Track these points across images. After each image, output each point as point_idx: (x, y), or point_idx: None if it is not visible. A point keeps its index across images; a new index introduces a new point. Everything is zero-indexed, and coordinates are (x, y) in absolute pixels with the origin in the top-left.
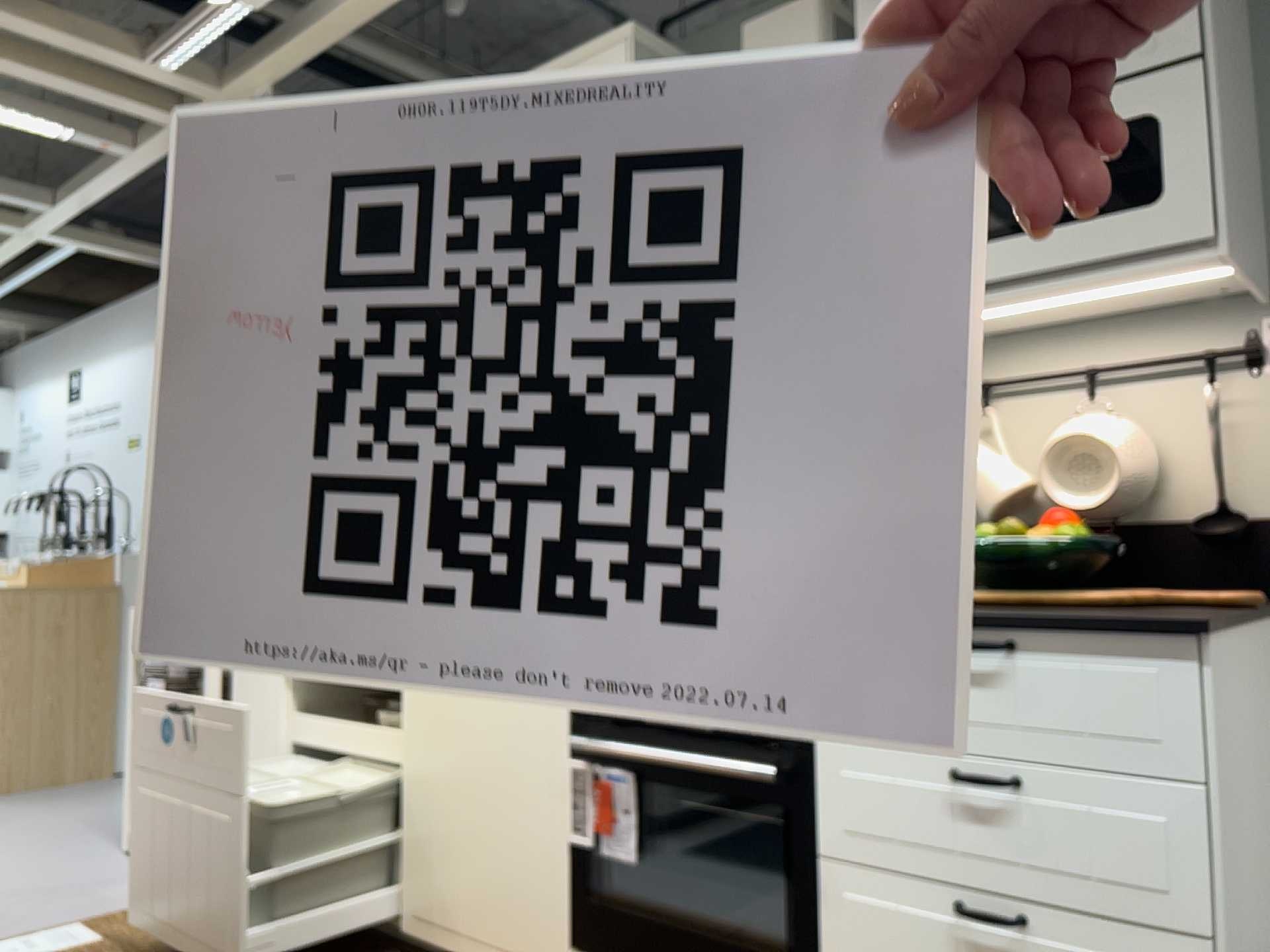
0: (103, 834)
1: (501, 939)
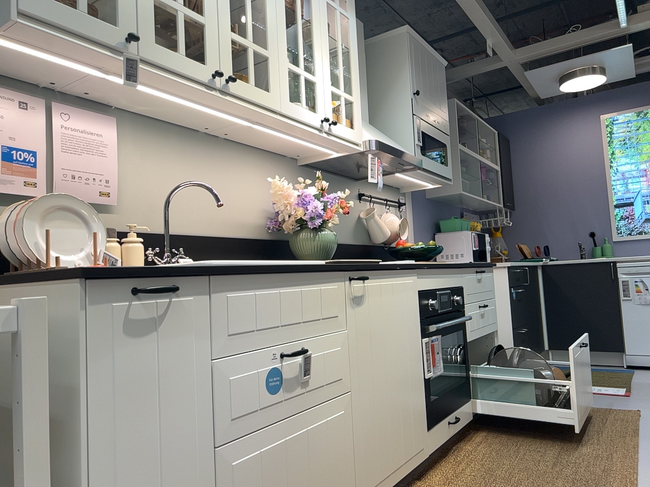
0: None
1: (407, 453)
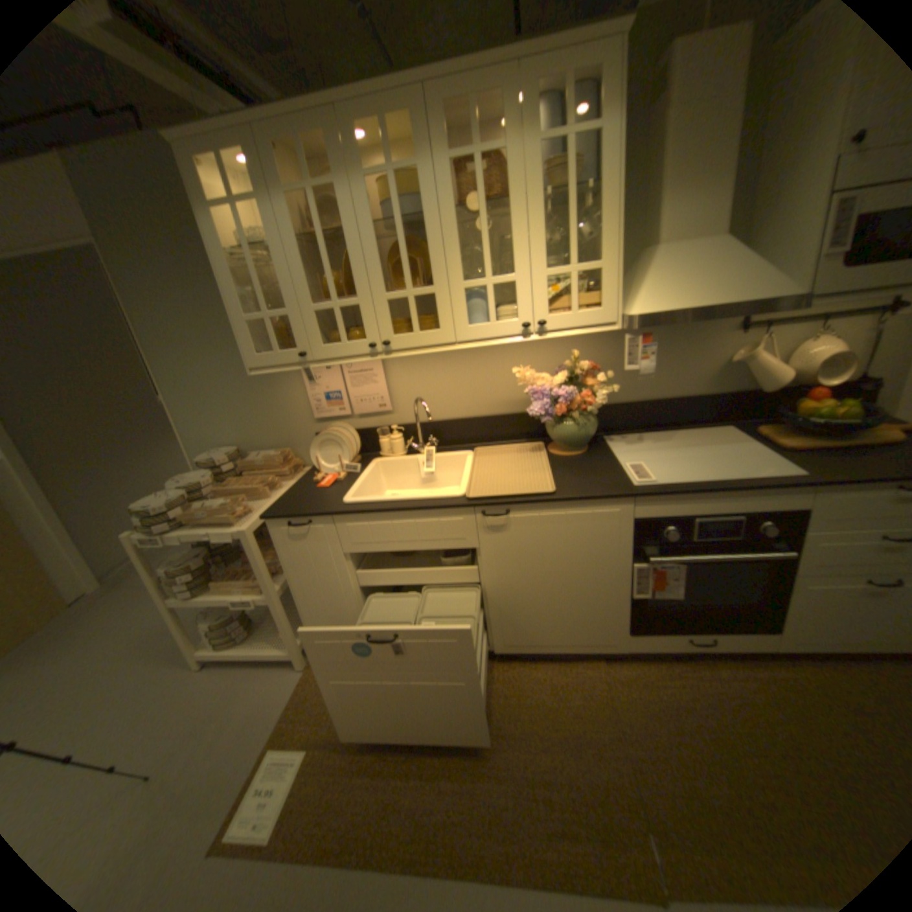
0: (151, 663)
1: (580, 643)
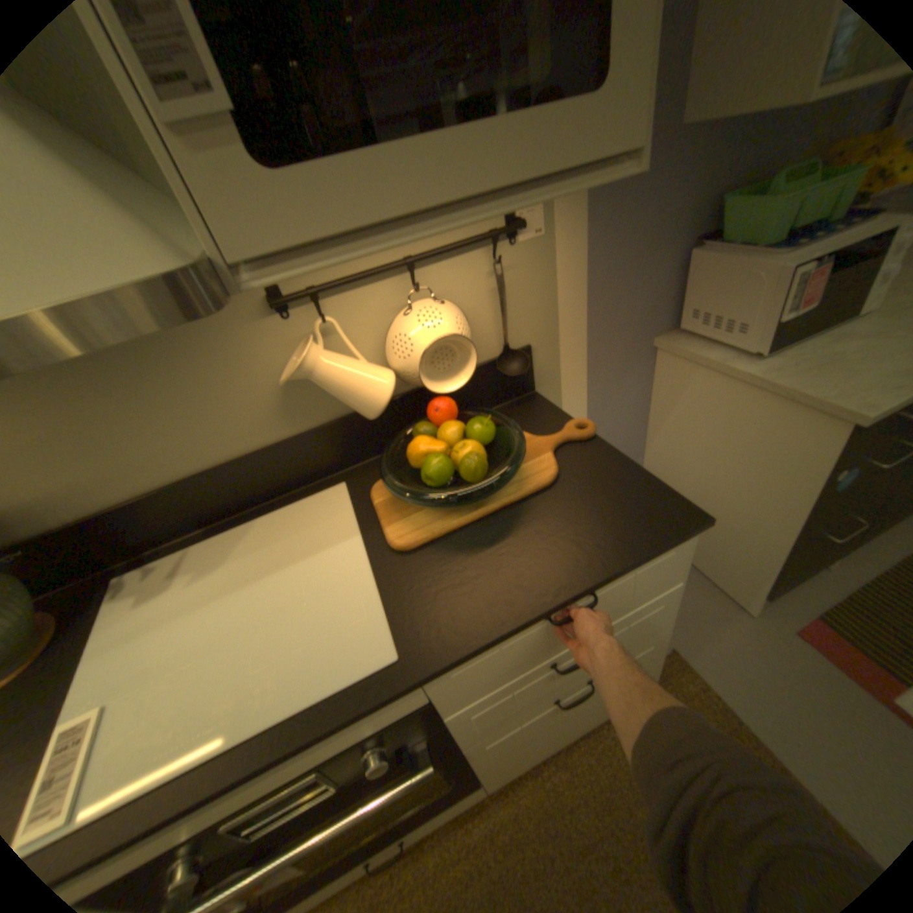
0: None
1: None
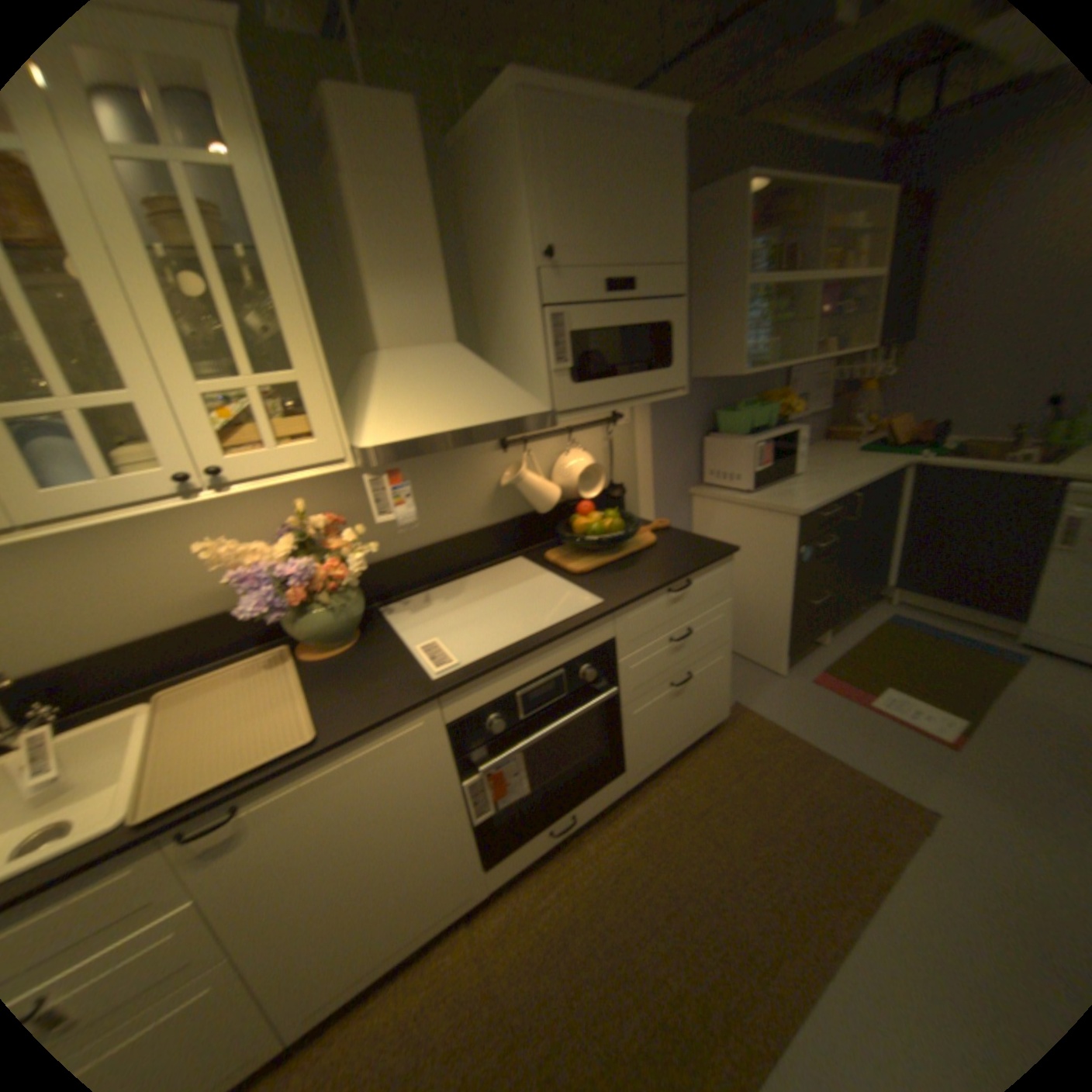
0: None
1: (423, 925)
